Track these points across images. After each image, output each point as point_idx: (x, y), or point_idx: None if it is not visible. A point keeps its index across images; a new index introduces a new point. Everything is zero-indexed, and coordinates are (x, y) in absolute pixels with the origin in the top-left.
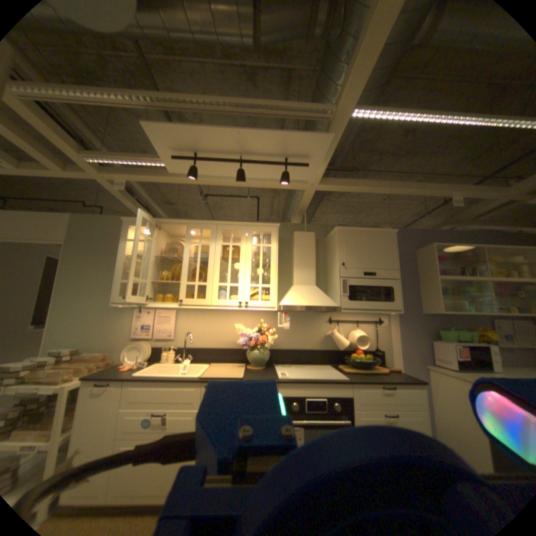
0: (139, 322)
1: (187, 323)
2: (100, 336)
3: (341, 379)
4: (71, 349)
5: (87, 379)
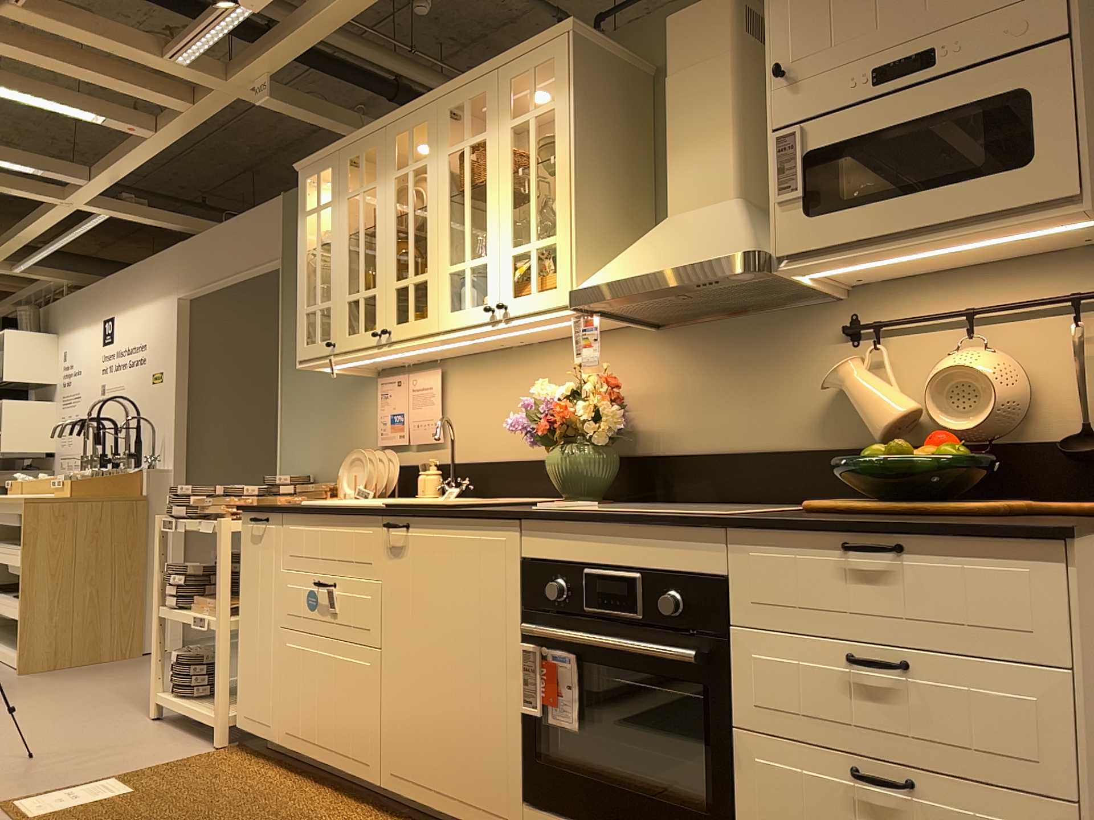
0: (386, 406)
1: (466, 398)
2: (340, 445)
3: (712, 513)
4: (308, 475)
5: (245, 507)
